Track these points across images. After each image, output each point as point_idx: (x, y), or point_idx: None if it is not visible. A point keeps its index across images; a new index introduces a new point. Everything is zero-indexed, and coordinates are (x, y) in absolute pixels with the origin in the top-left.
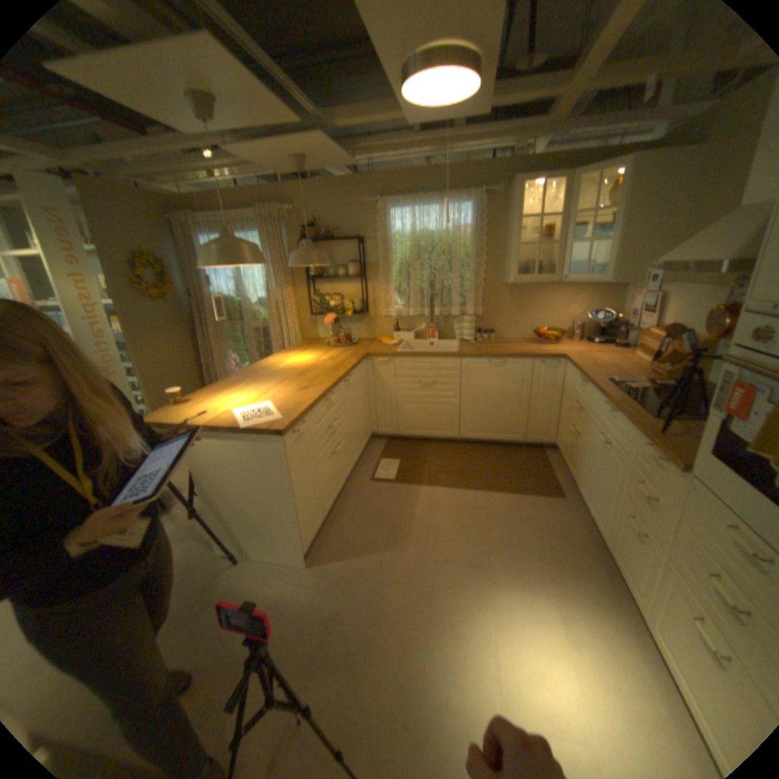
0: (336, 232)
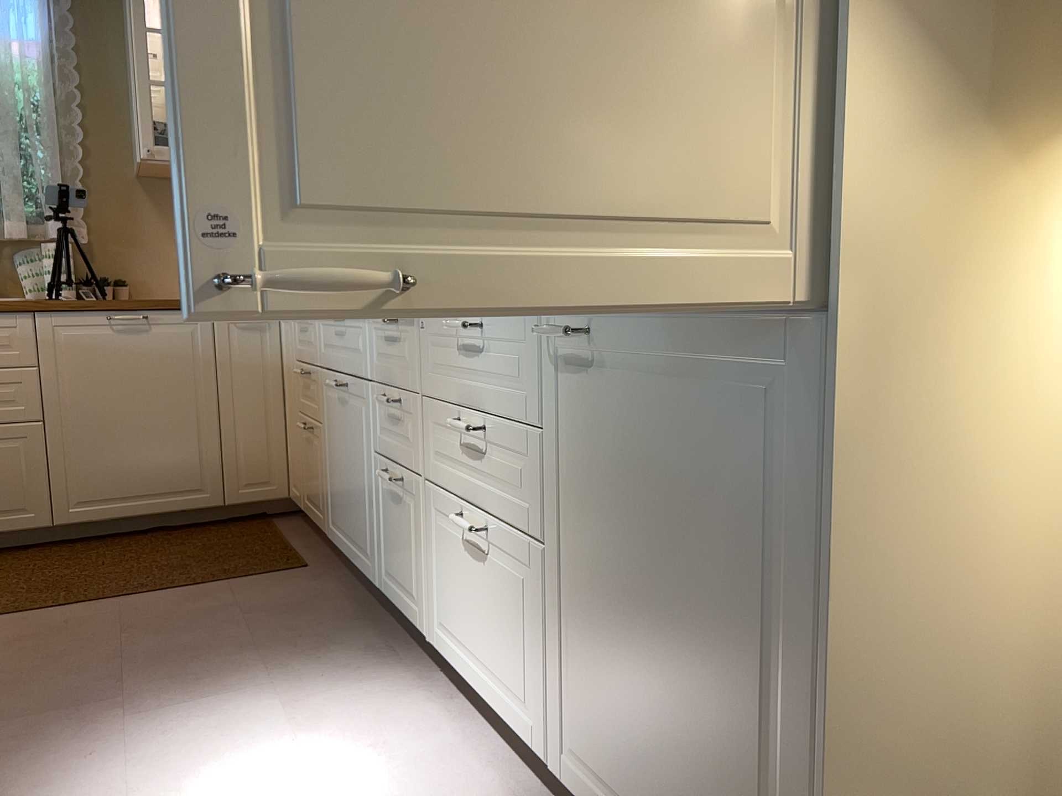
0: None
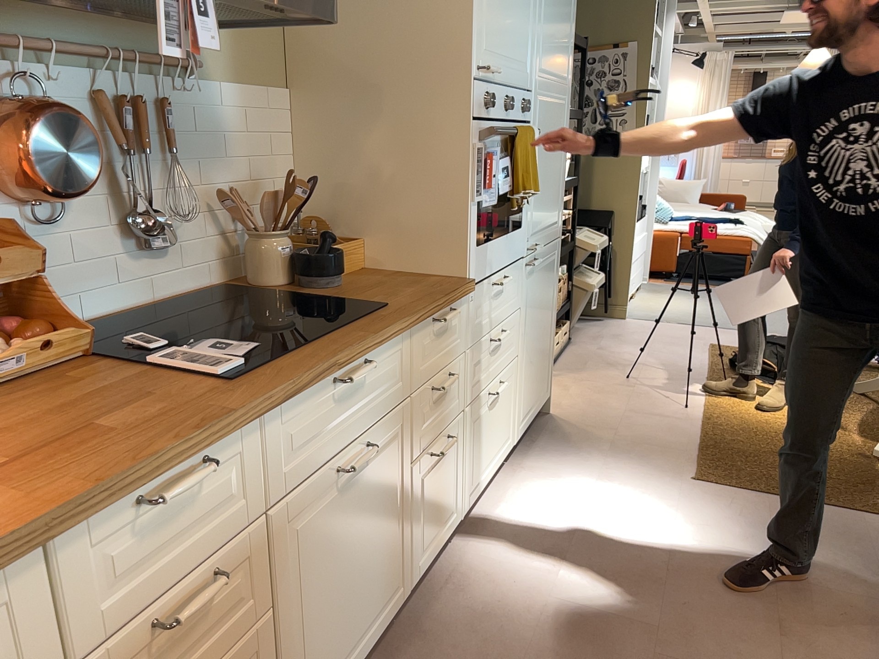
0: None
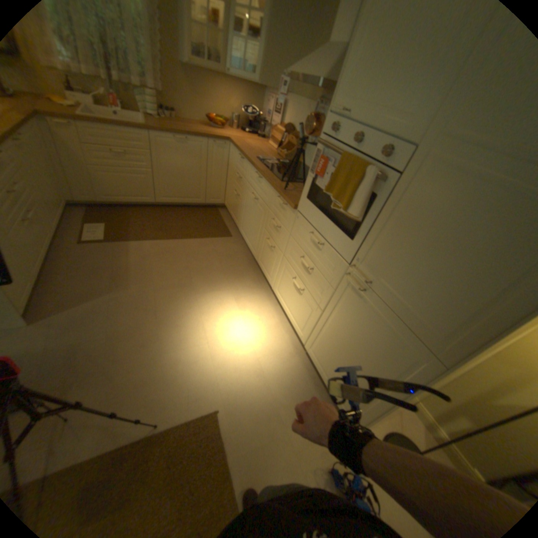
0: None
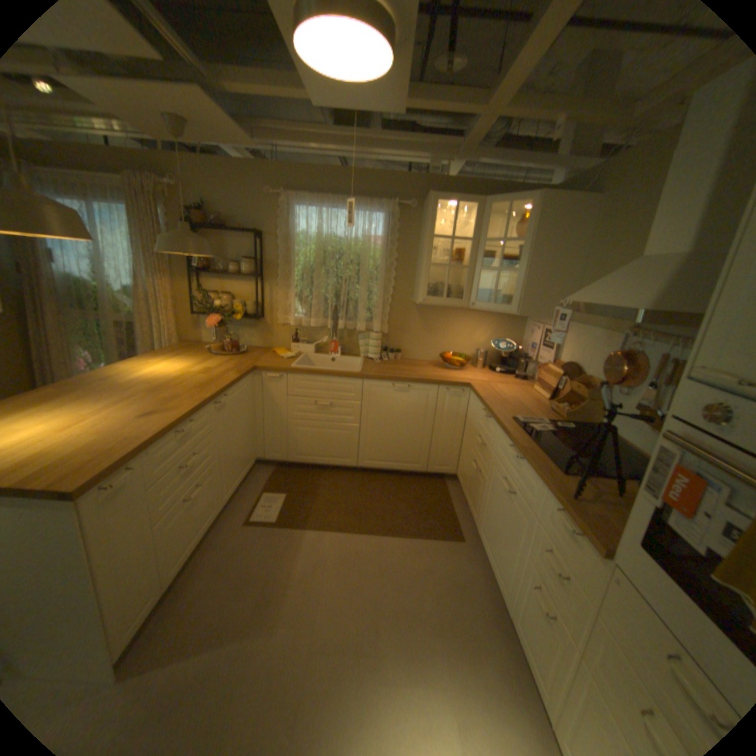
0: (230, 221)
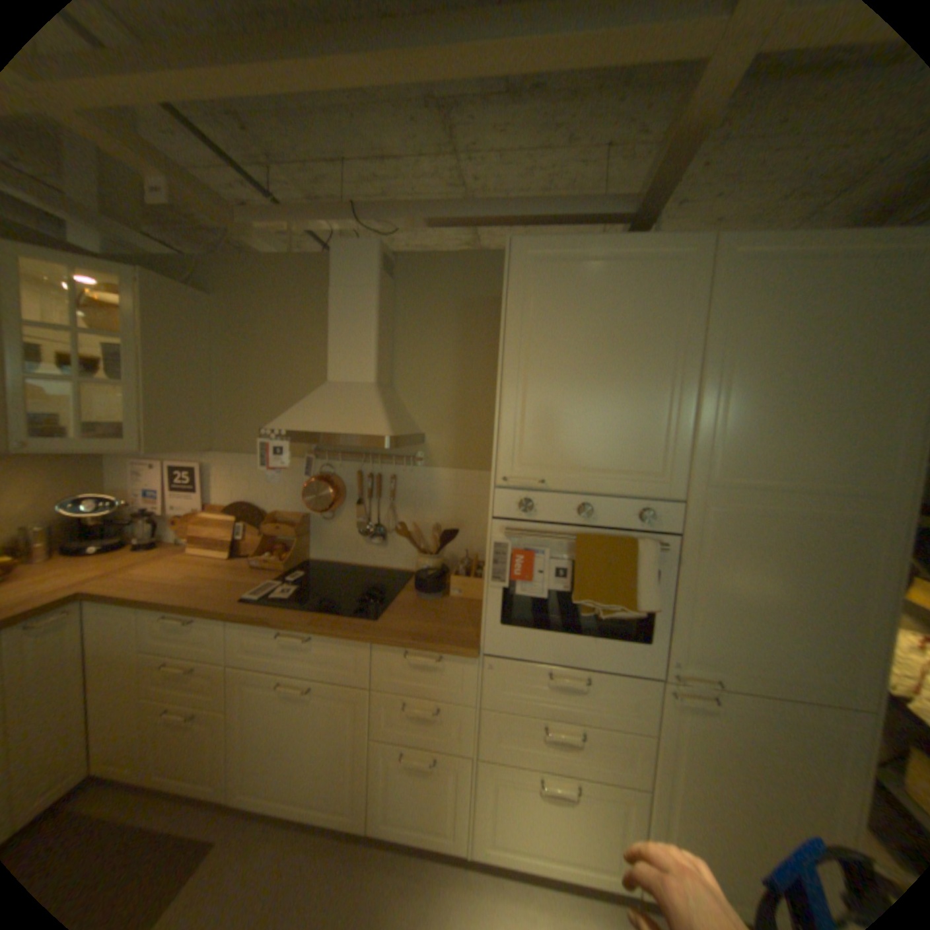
0: None
